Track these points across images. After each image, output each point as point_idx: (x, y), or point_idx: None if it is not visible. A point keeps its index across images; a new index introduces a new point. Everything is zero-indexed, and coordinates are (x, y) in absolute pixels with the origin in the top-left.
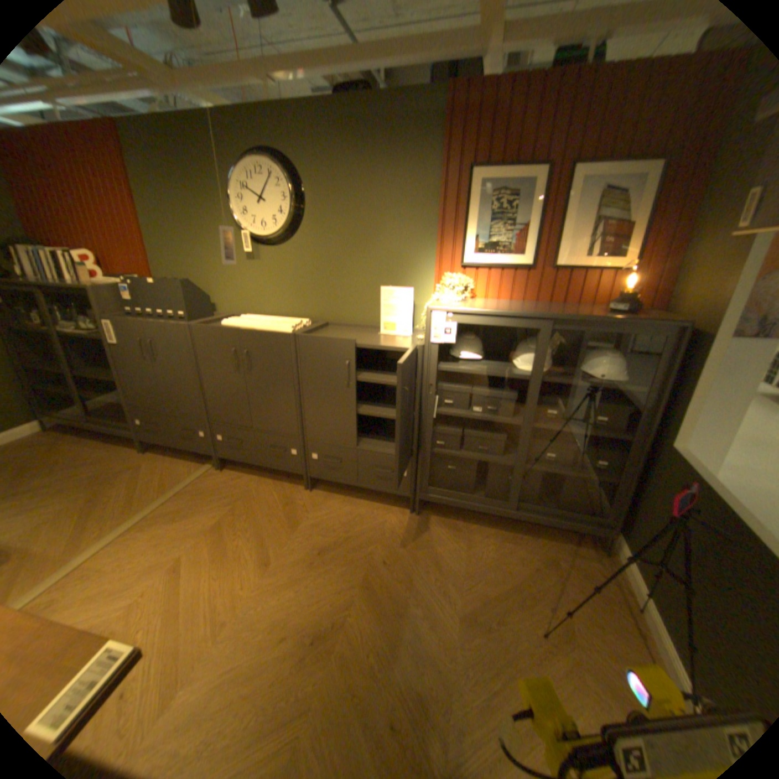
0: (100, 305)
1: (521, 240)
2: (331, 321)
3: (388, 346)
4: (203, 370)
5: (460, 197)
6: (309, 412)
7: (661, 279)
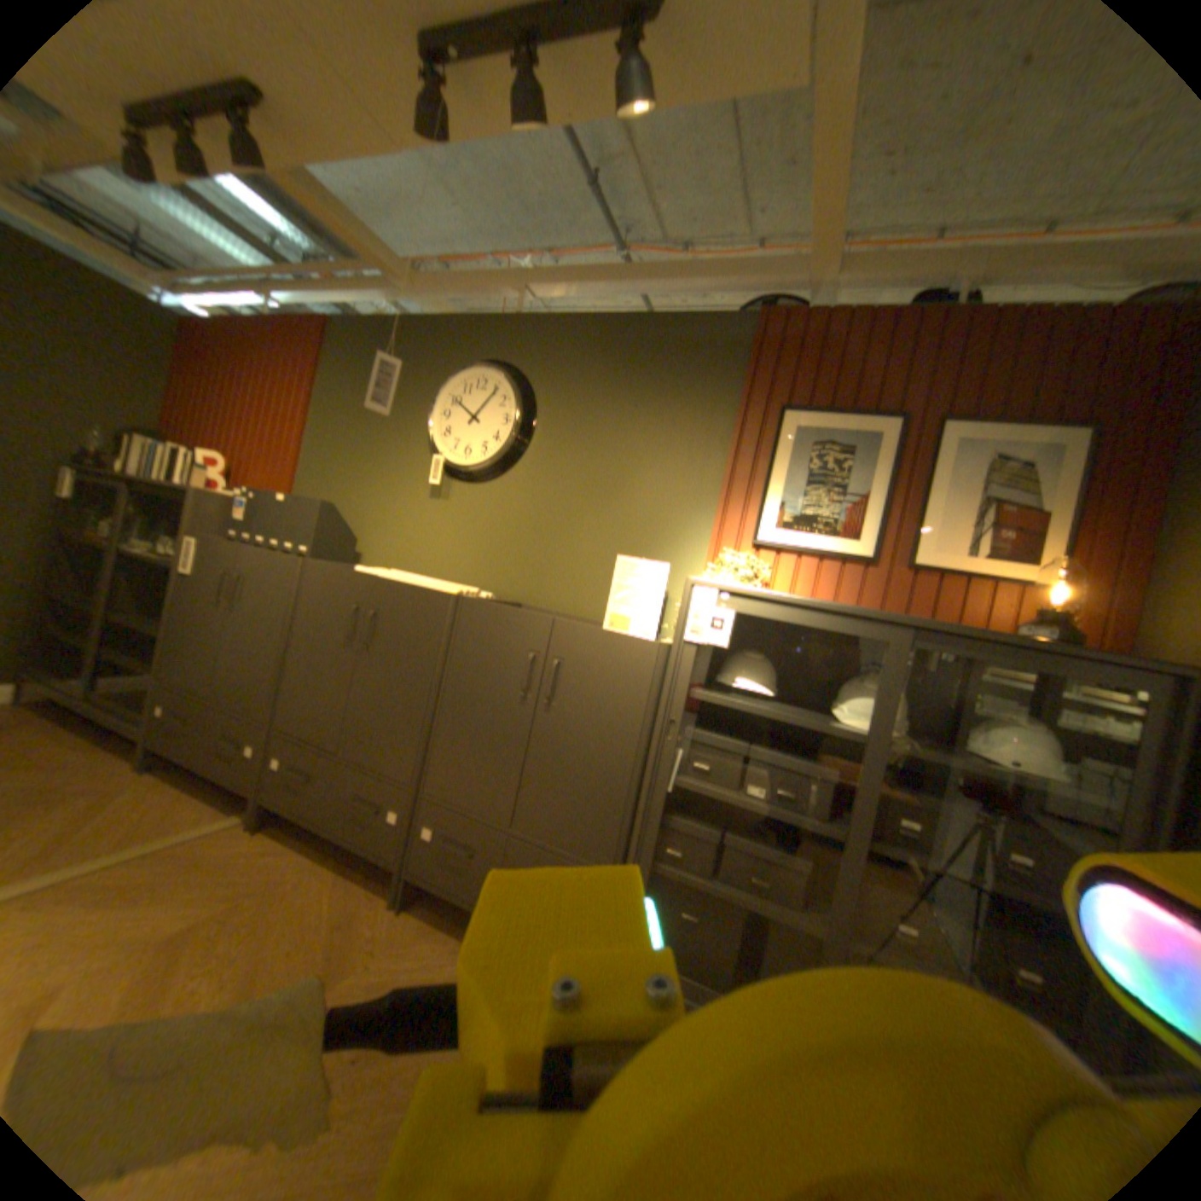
0: (196, 520)
1: (856, 514)
2: (528, 602)
3: (608, 634)
4: (295, 635)
5: (762, 443)
6: (442, 737)
7: (1114, 605)
